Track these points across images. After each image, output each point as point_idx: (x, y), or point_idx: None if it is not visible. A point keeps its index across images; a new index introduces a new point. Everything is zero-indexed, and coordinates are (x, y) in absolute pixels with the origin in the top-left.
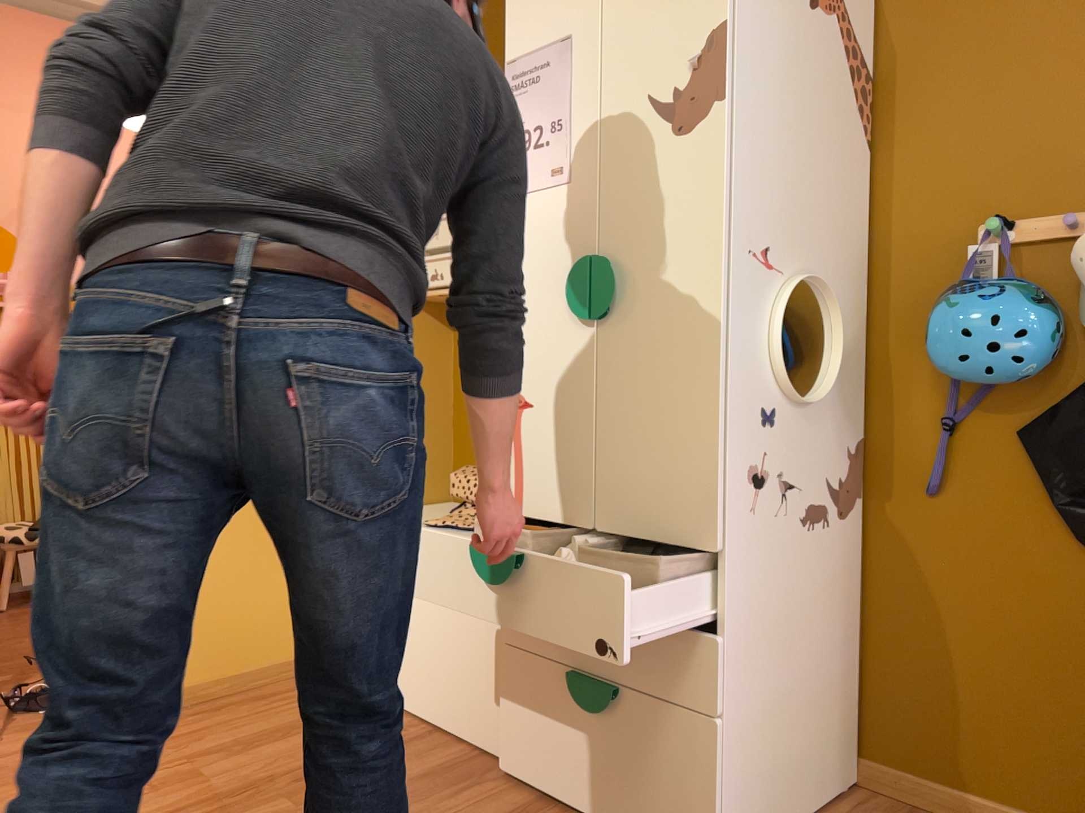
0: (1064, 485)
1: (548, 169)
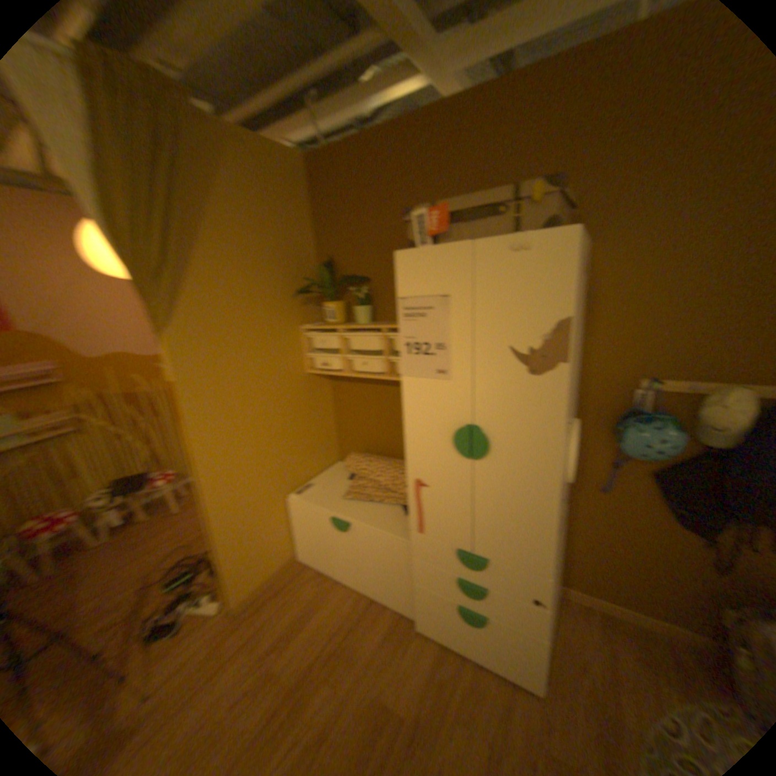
0: (674, 500)
1: (433, 369)
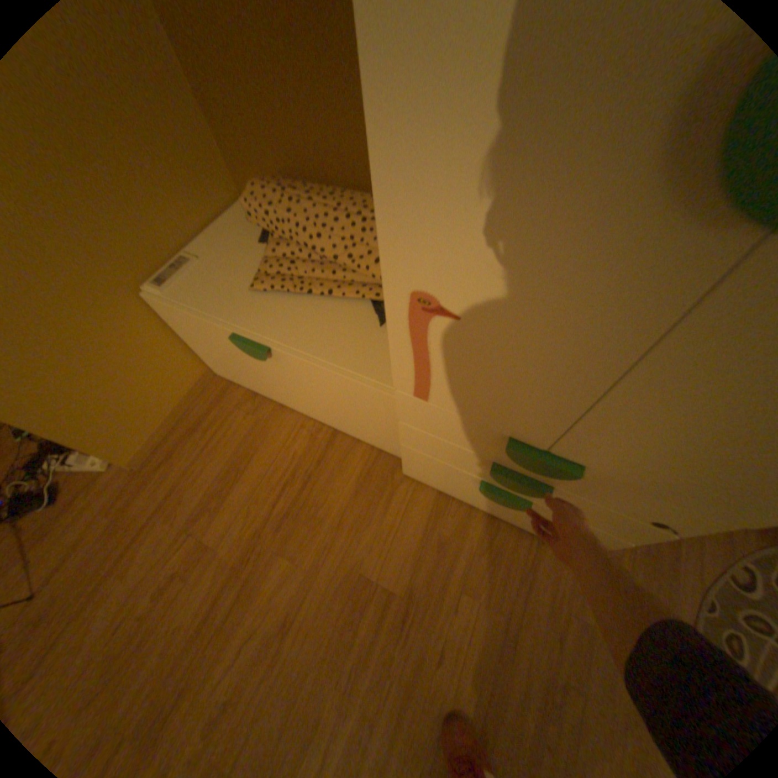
0: None
1: None
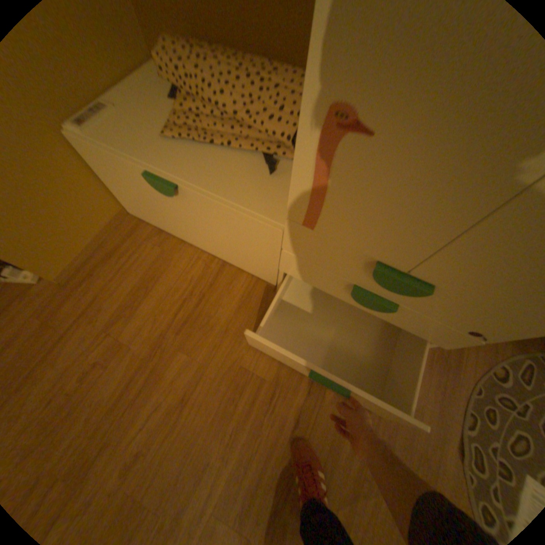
0: None
1: None
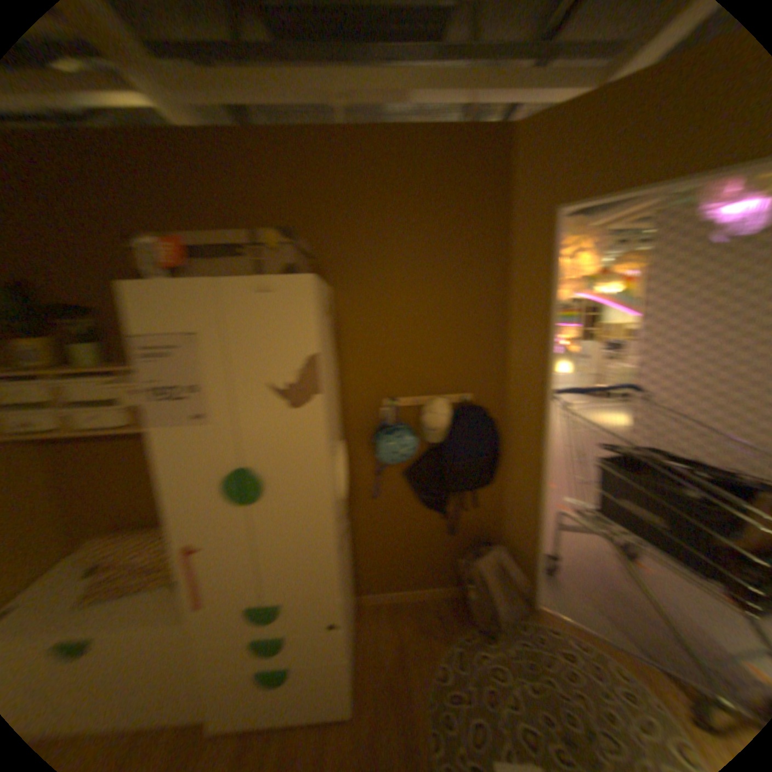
0: (416, 490)
1: (183, 416)
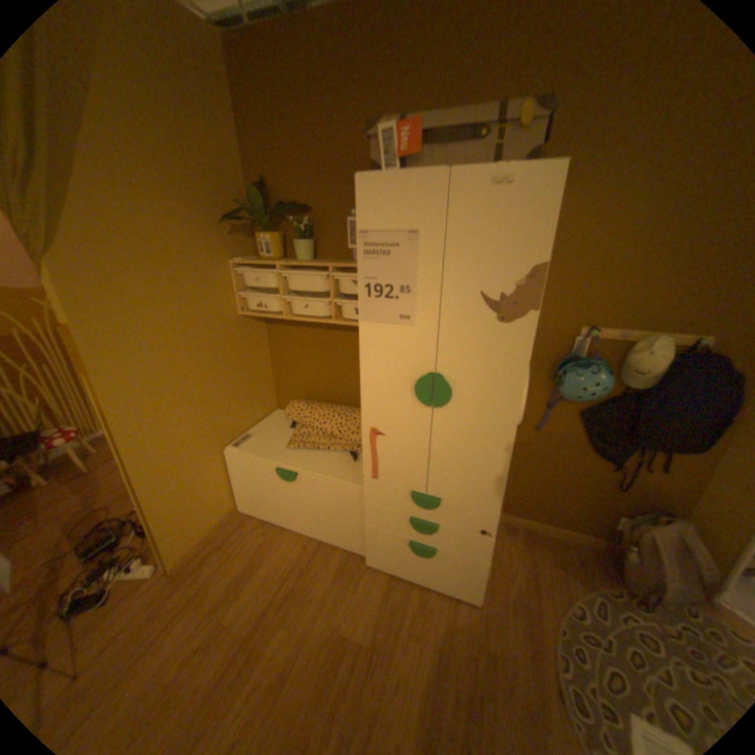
0: (595, 434)
1: (397, 314)
